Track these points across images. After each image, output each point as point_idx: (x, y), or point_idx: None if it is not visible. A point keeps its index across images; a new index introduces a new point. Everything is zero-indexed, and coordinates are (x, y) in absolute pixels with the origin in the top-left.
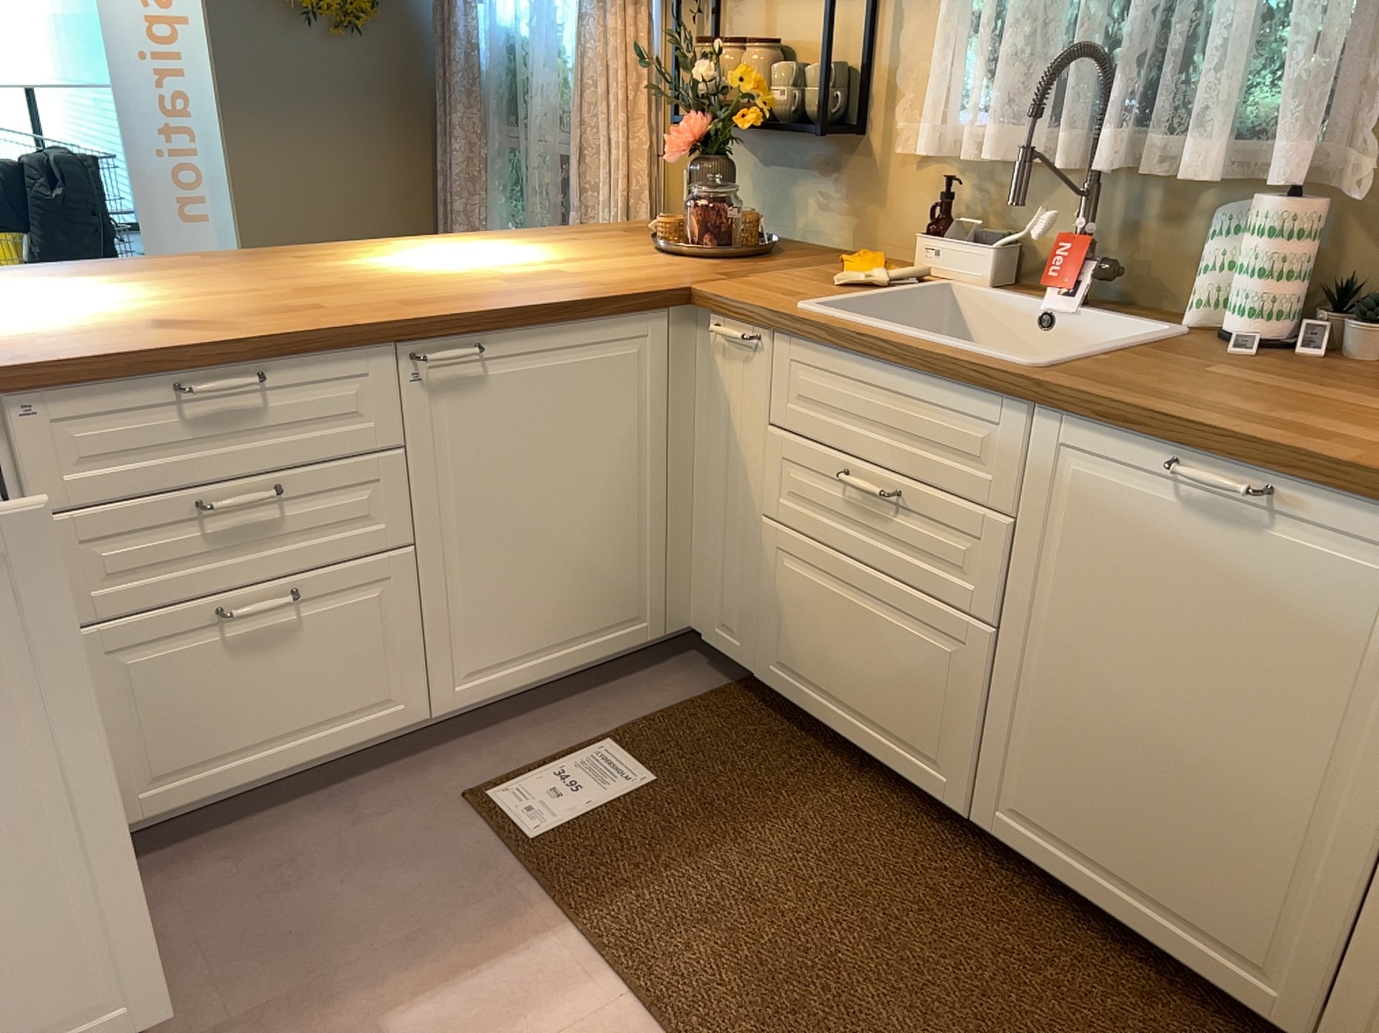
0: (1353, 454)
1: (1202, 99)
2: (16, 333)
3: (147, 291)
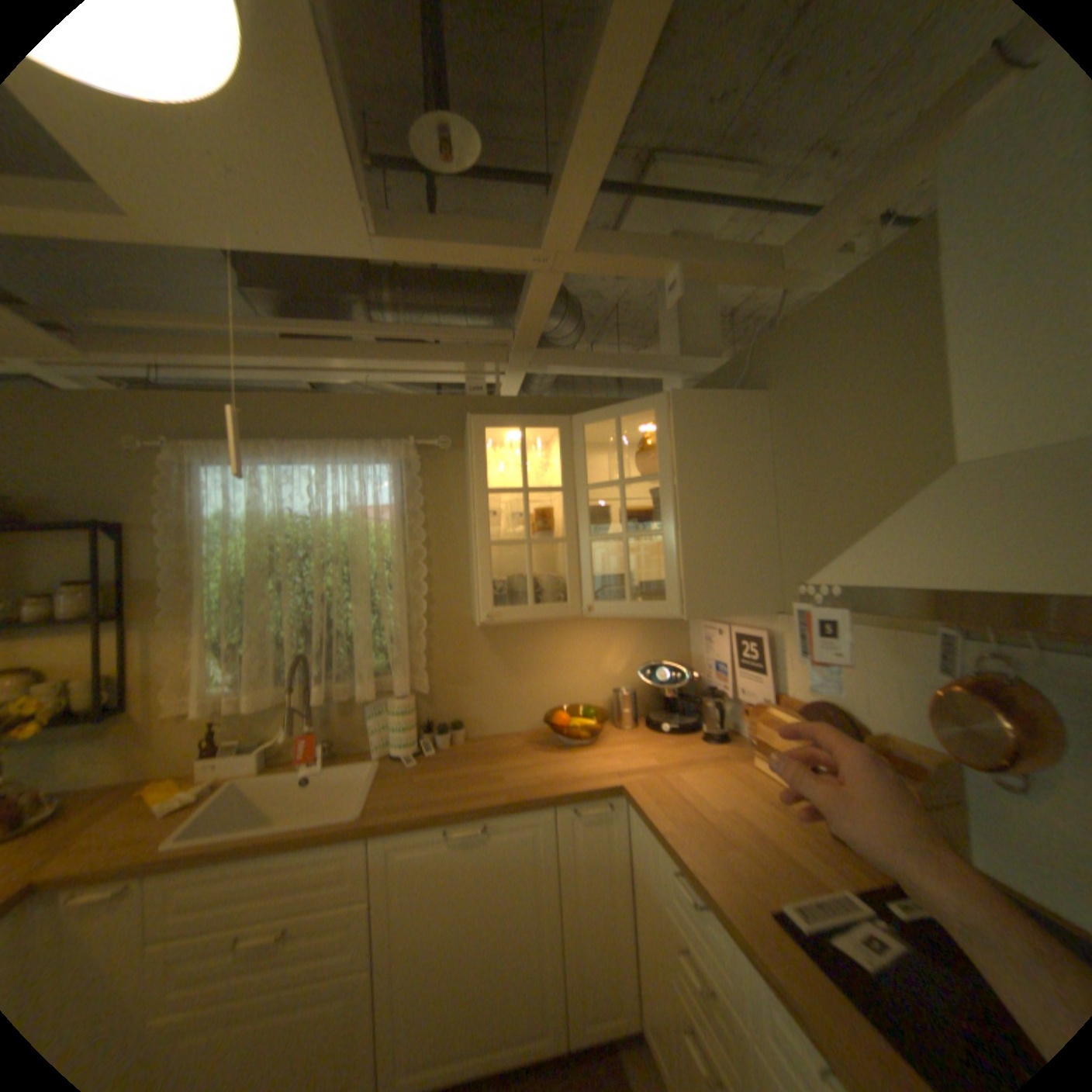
0: (504, 797)
1: (358, 665)
2: None
3: None
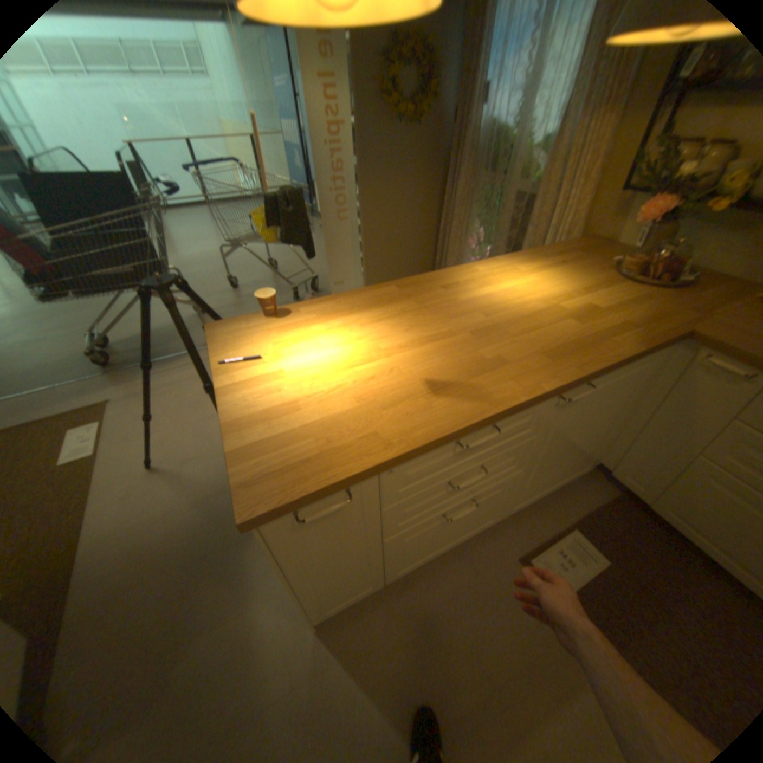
0: None
1: None
2: (362, 398)
3: (395, 333)
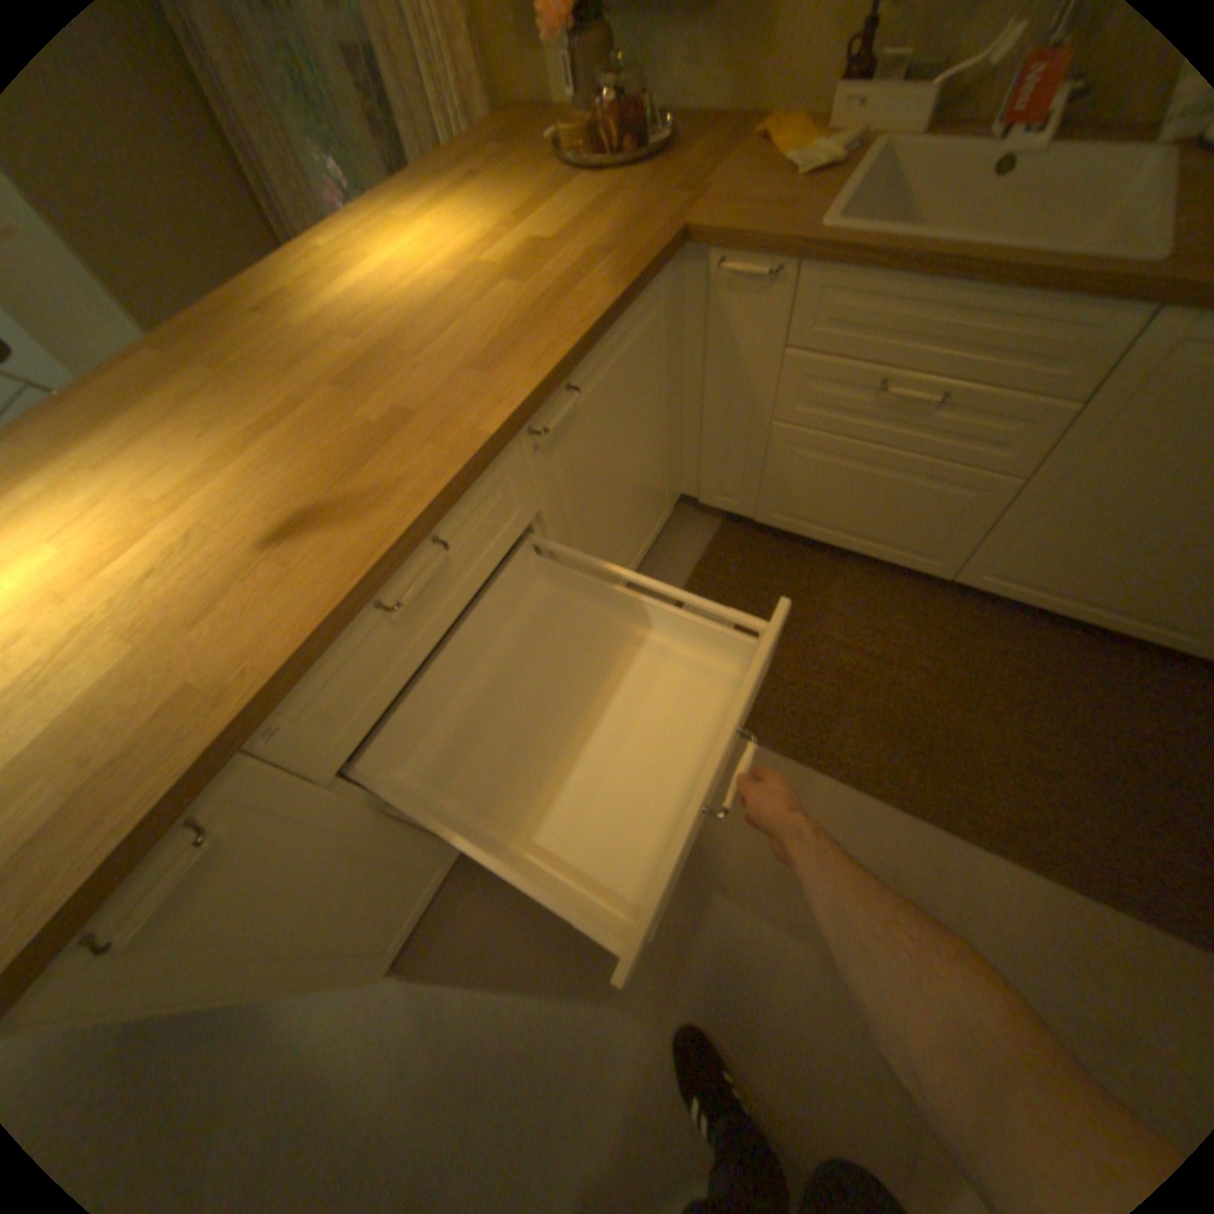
0: None
1: None
2: (136, 629)
3: (174, 453)
